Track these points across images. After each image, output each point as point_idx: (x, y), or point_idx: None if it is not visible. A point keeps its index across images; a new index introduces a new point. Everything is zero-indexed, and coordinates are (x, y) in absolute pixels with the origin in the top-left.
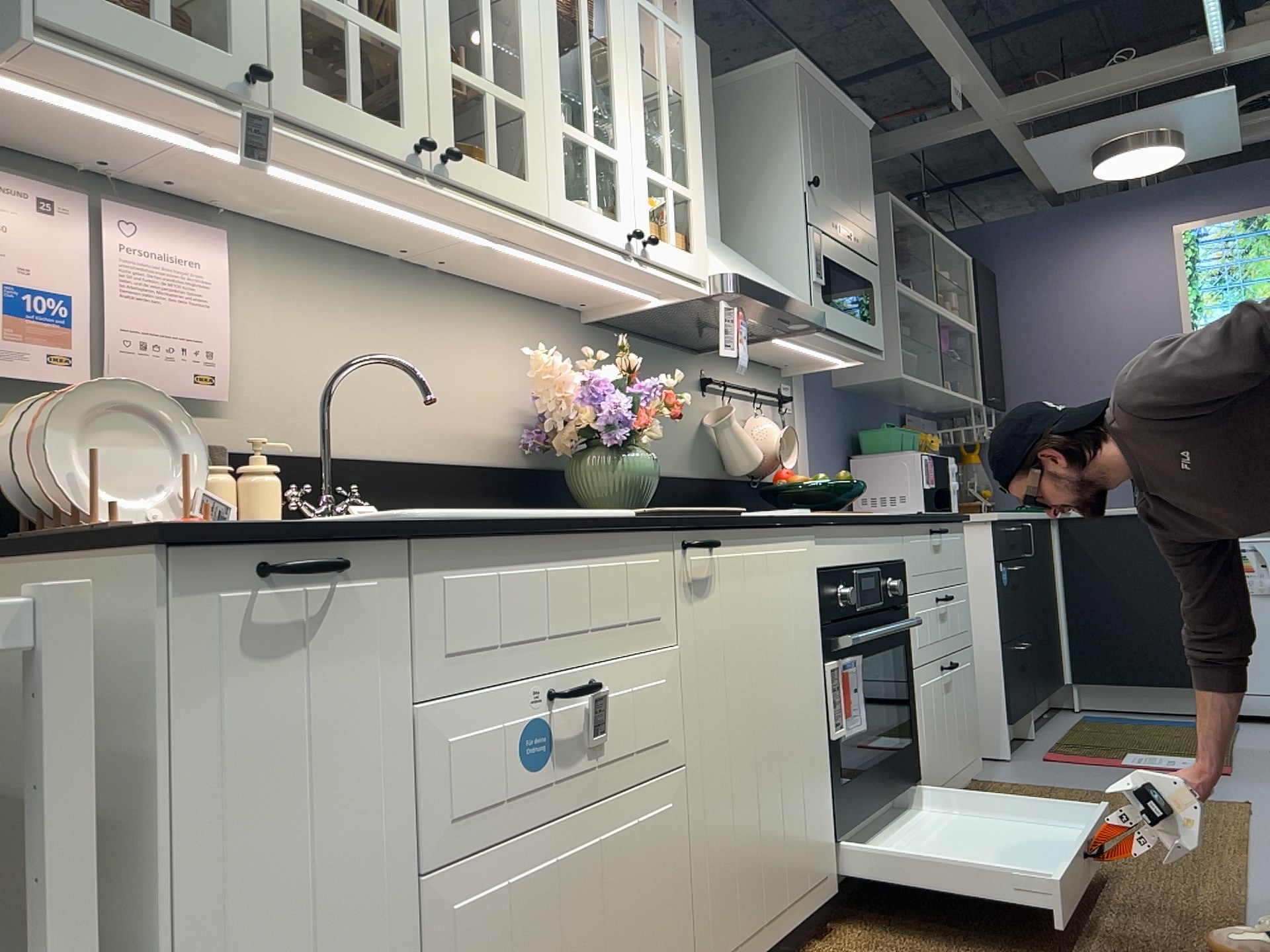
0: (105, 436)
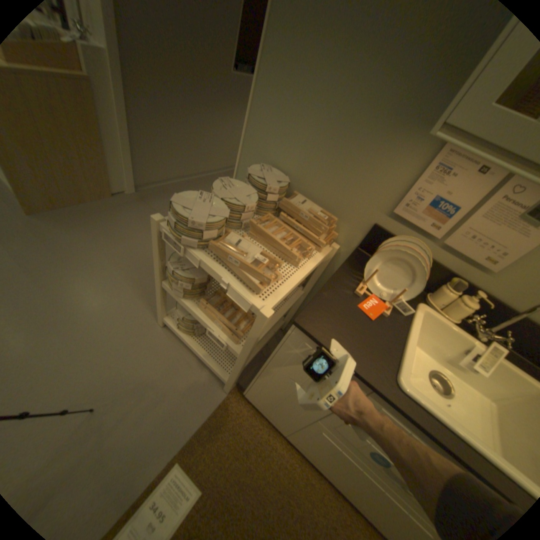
0: (398, 265)
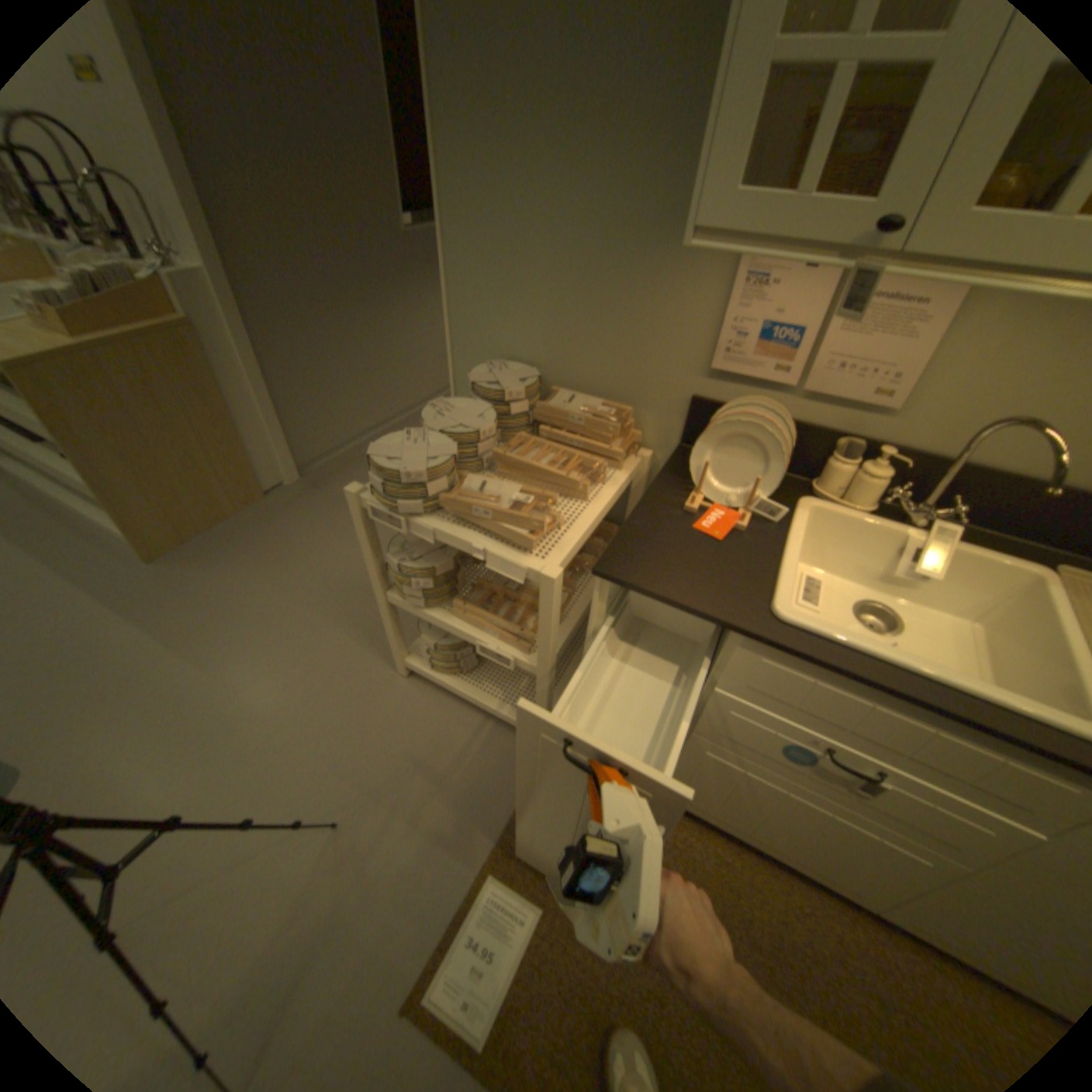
0: (739, 446)
